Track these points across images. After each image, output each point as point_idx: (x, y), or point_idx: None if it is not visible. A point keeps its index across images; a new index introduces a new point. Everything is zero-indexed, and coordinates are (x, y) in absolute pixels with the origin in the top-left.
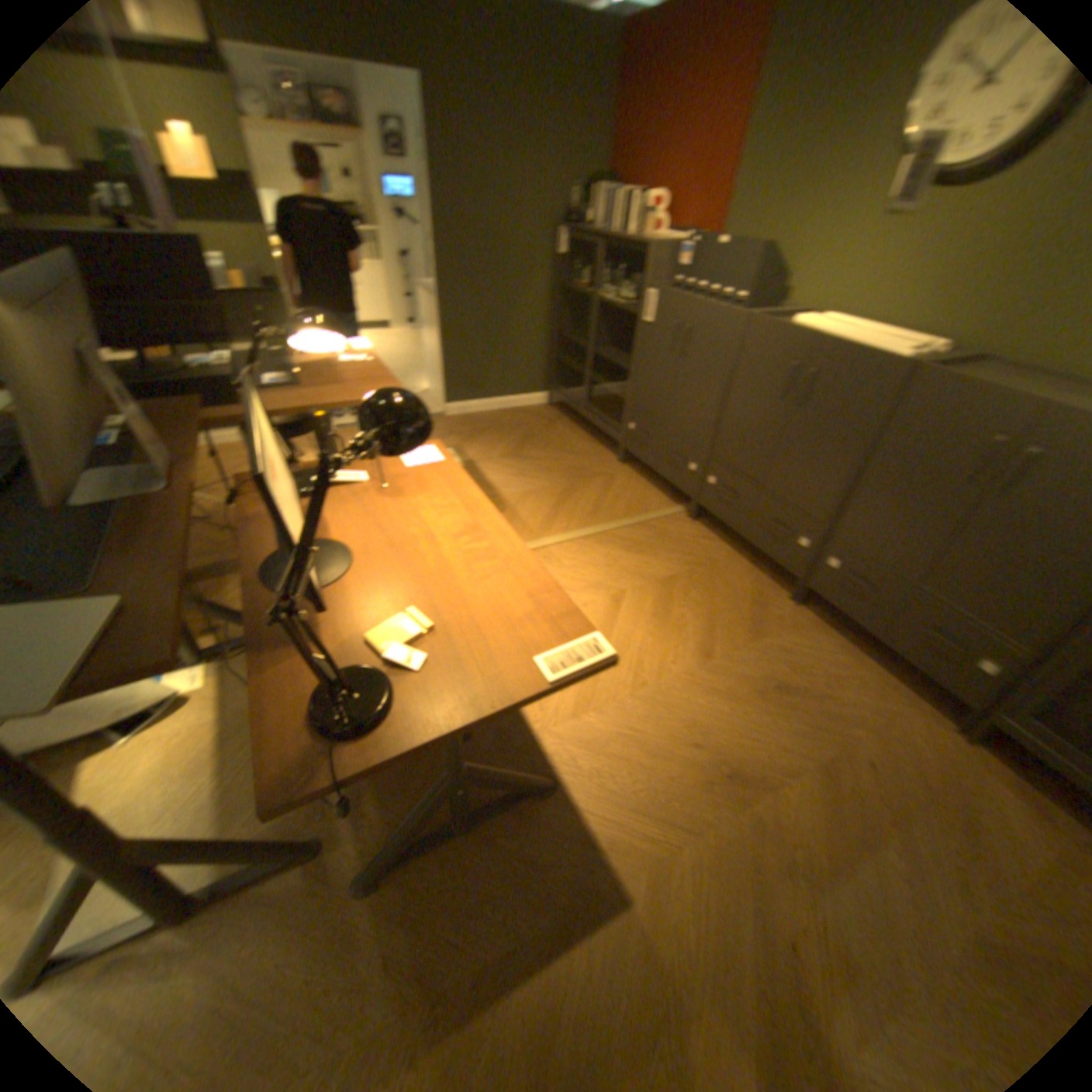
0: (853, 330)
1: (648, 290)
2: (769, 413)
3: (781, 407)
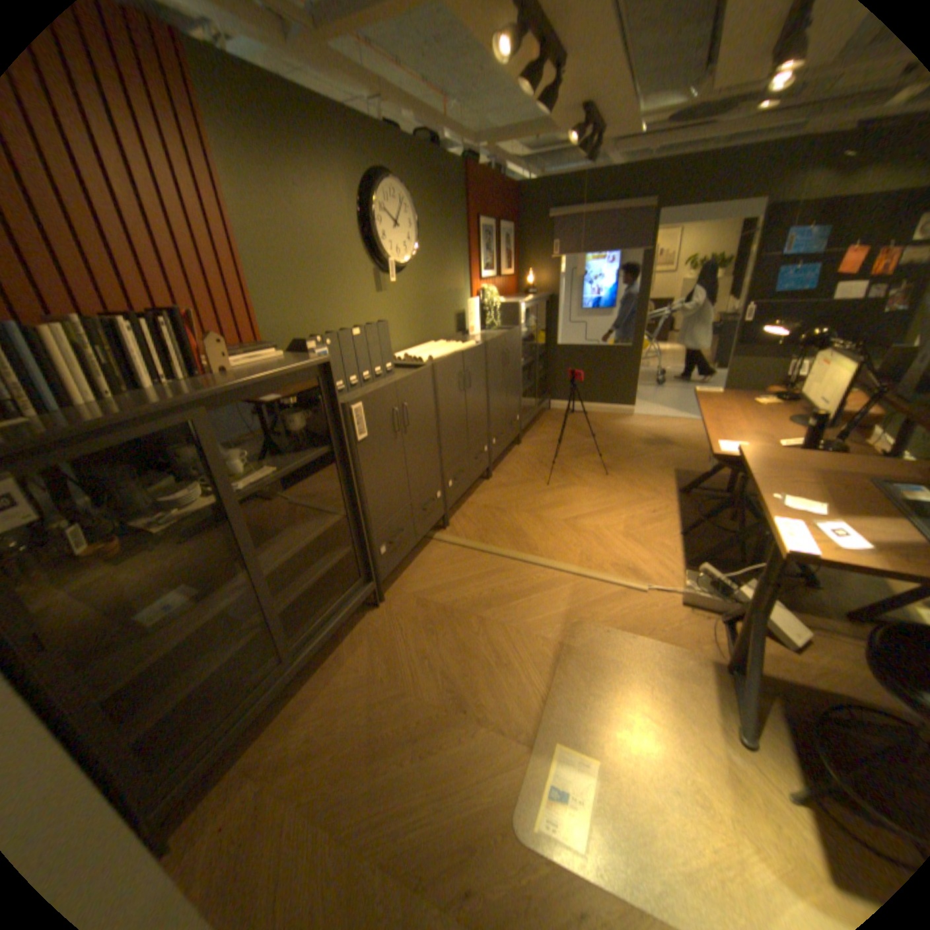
0: (436, 349)
1: (350, 405)
2: (460, 408)
3: (463, 399)
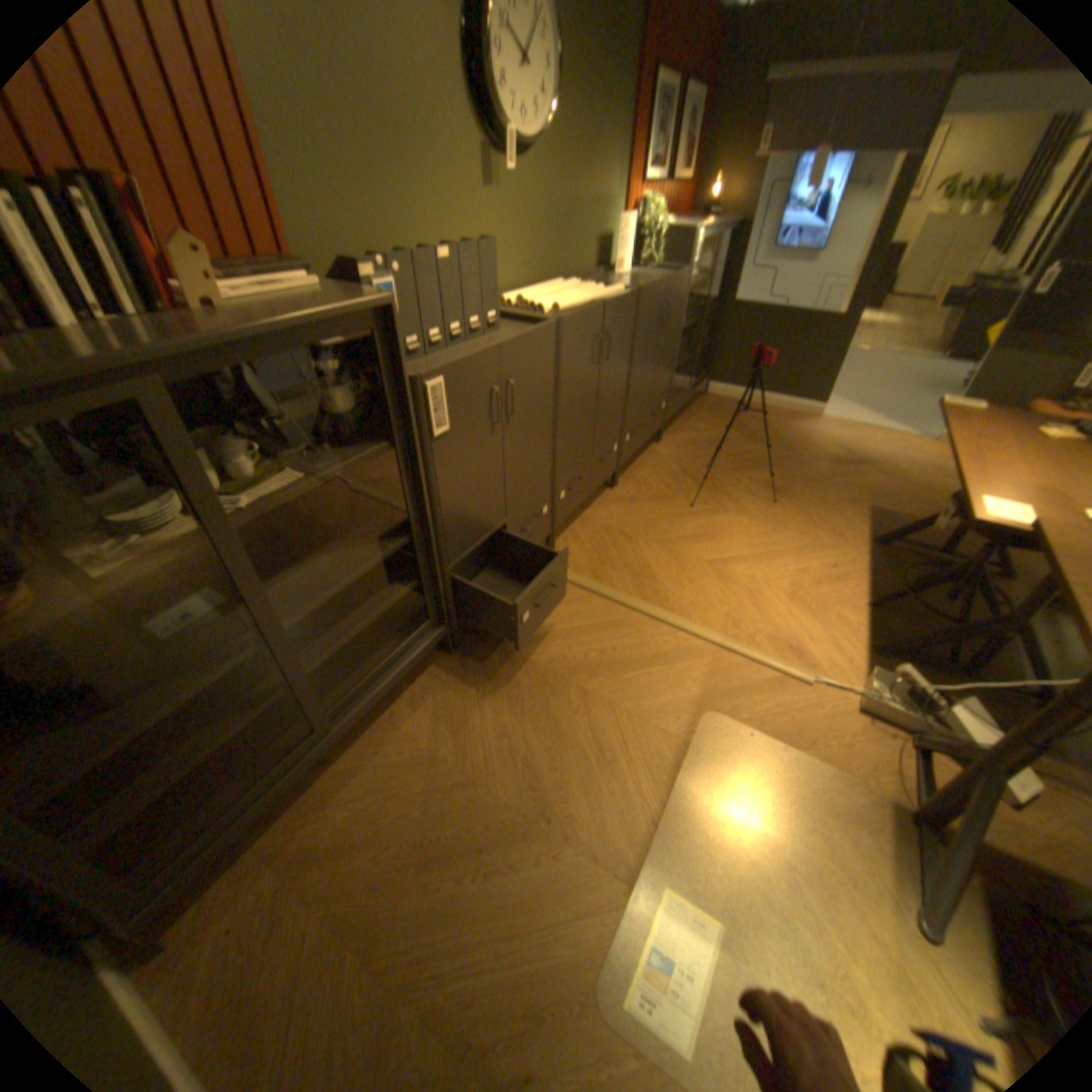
0: (566, 294)
1: (424, 381)
2: (590, 390)
3: (596, 376)
